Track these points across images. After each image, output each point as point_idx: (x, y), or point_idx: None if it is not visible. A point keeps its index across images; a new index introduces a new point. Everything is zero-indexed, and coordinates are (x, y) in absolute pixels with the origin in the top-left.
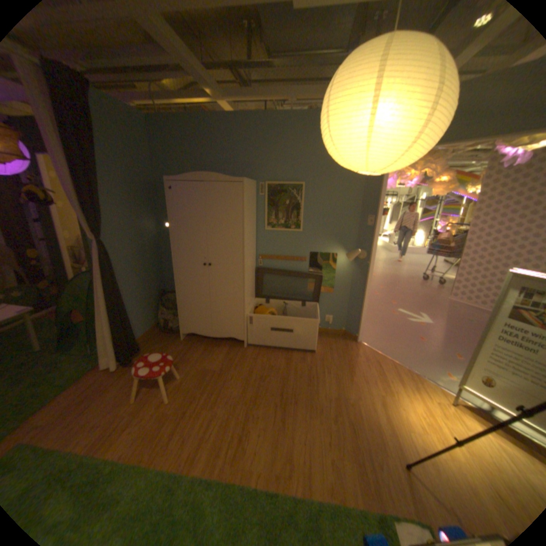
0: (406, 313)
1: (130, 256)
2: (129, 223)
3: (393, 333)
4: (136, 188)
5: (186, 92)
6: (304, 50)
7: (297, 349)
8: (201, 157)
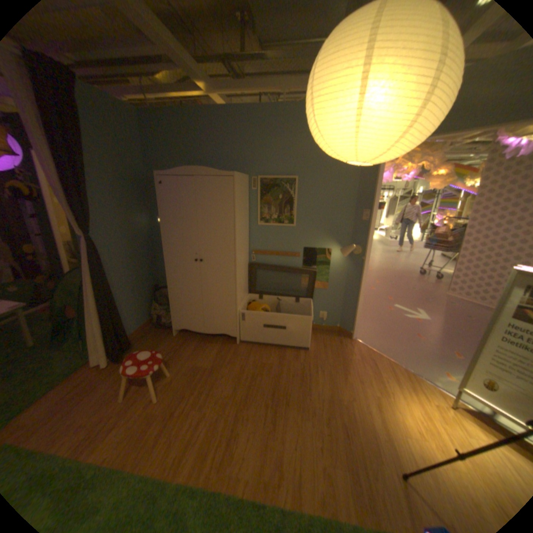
0: (402, 309)
1: (122, 252)
2: (121, 218)
3: (389, 329)
4: (127, 184)
5: (179, 87)
6: (296, 39)
7: (291, 347)
8: (192, 152)
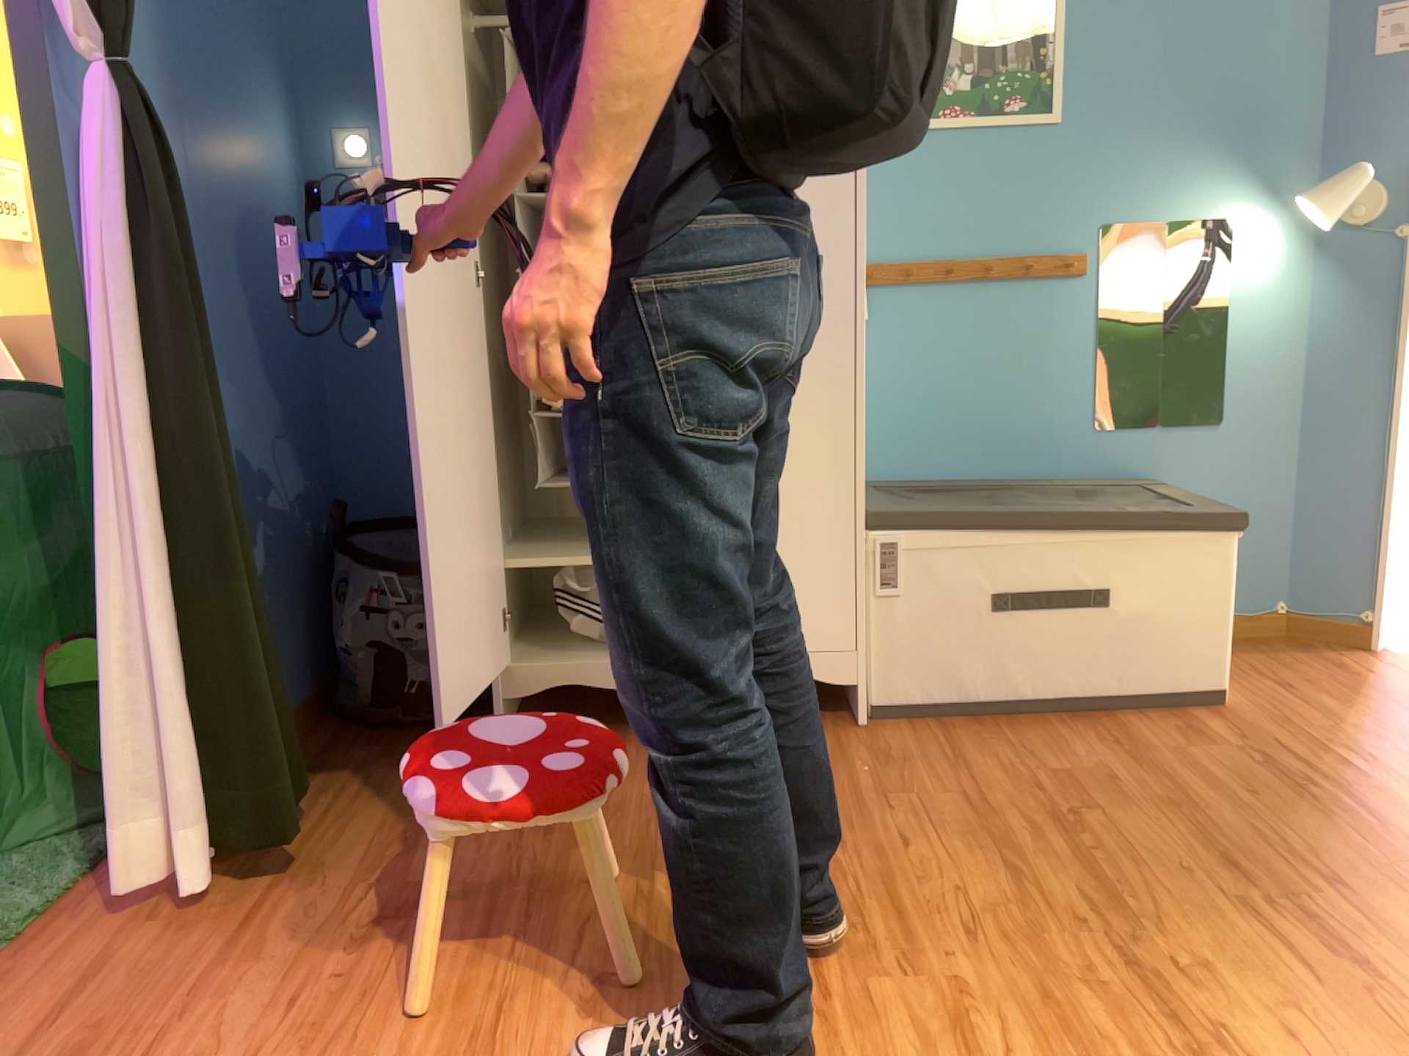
0: None
1: (212, 269)
2: (205, 84)
3: None
4: None
5: None
6: None
7: (1132, 704)
8: None
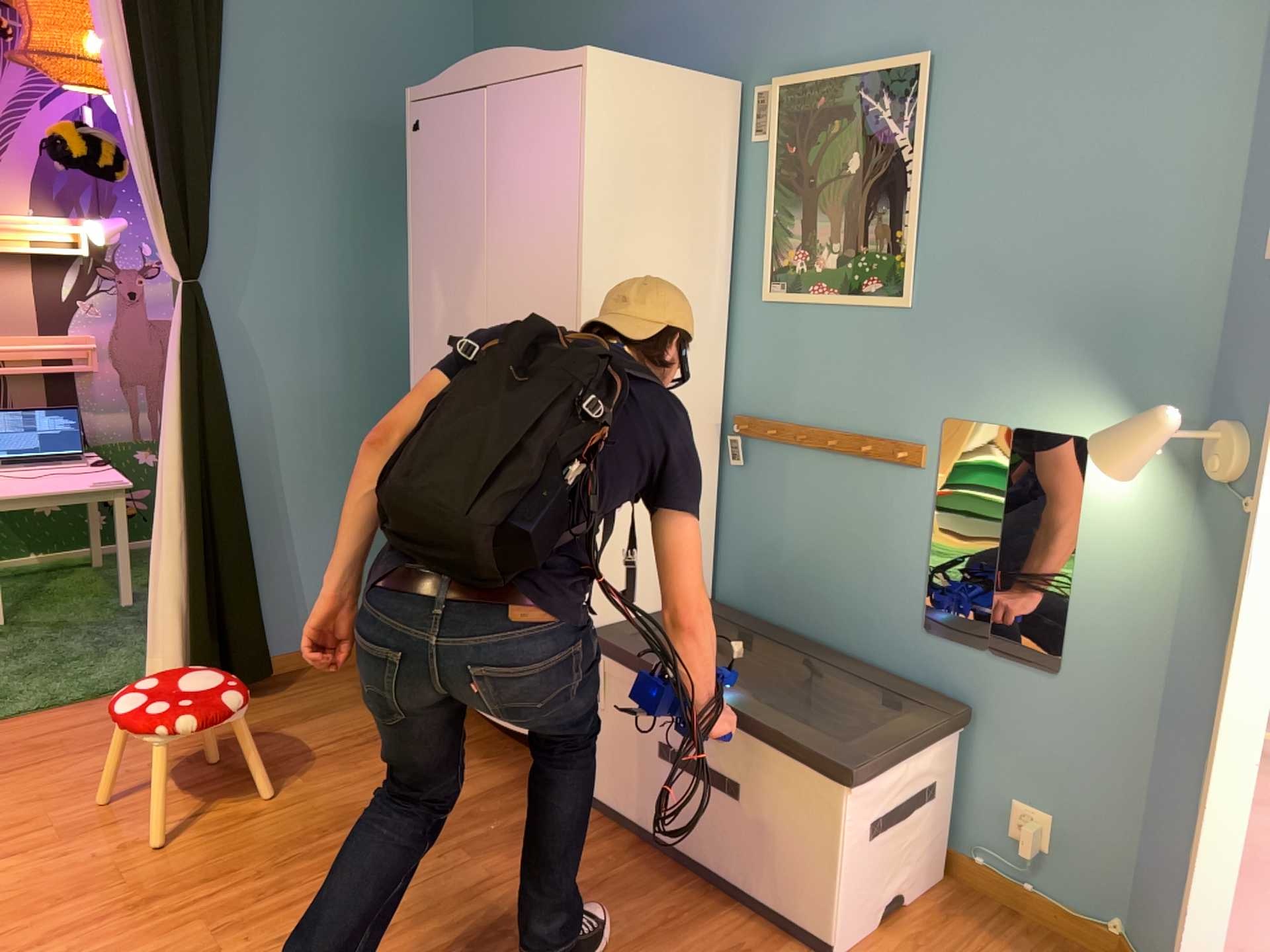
0: None
1: (329, 367)
2: (346, 258)
3: None
4: (393, 152)
5: None
6: None
7: (758, 908)
8: (589, 26)
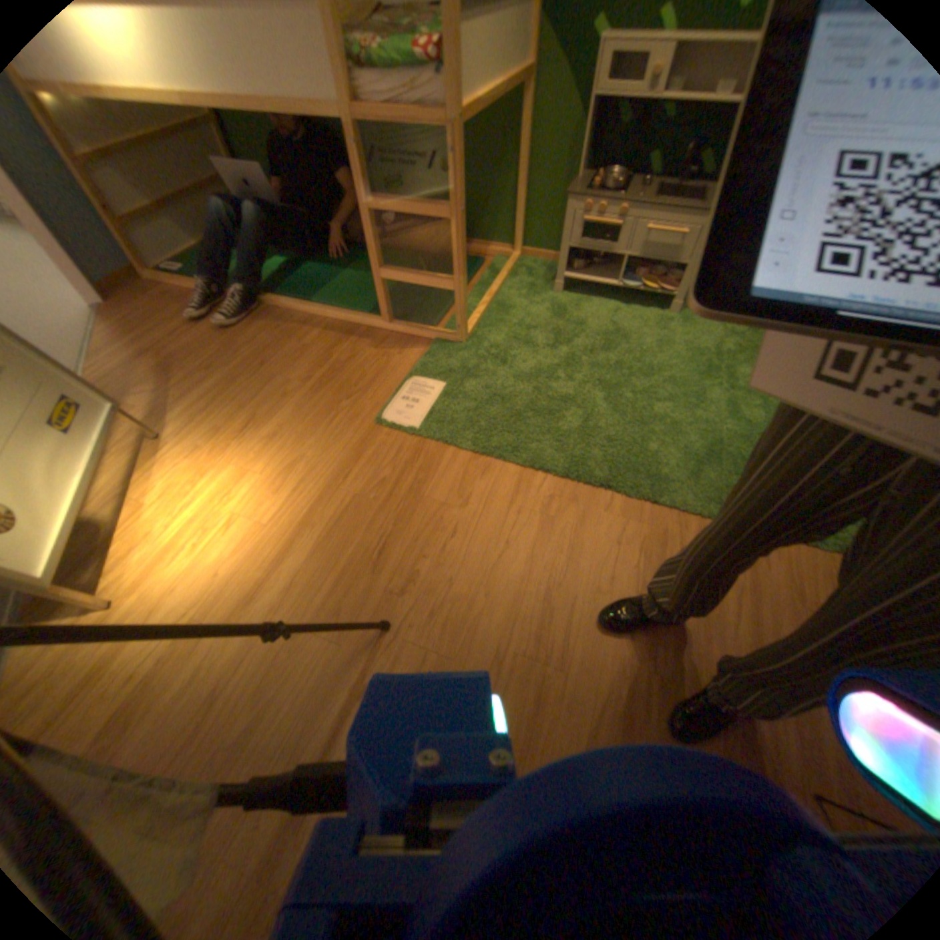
0: None
1: None
2: None
3: None
4: None
5: None
6: None
7: None
8: None
